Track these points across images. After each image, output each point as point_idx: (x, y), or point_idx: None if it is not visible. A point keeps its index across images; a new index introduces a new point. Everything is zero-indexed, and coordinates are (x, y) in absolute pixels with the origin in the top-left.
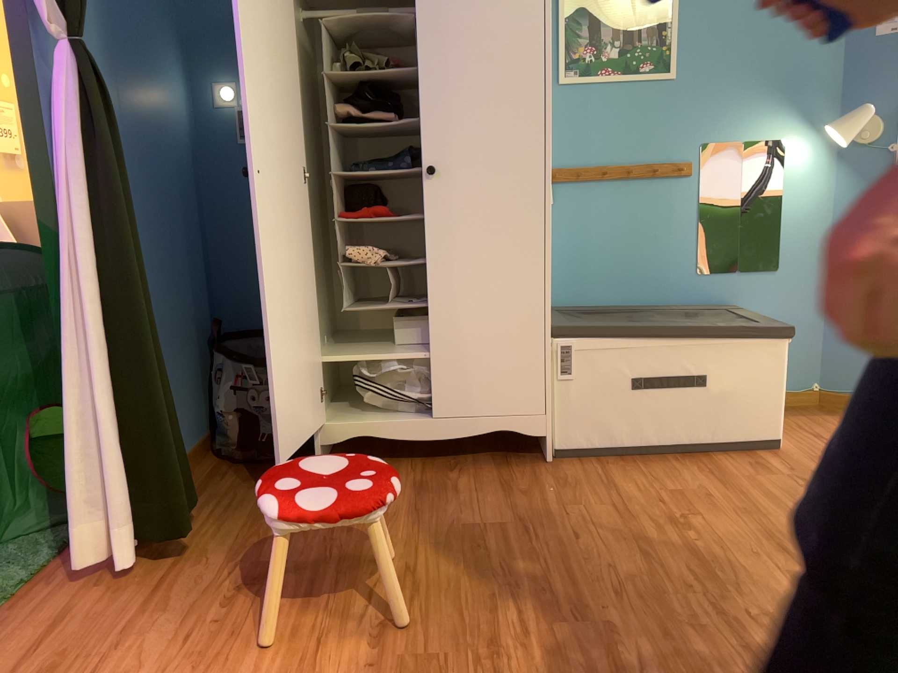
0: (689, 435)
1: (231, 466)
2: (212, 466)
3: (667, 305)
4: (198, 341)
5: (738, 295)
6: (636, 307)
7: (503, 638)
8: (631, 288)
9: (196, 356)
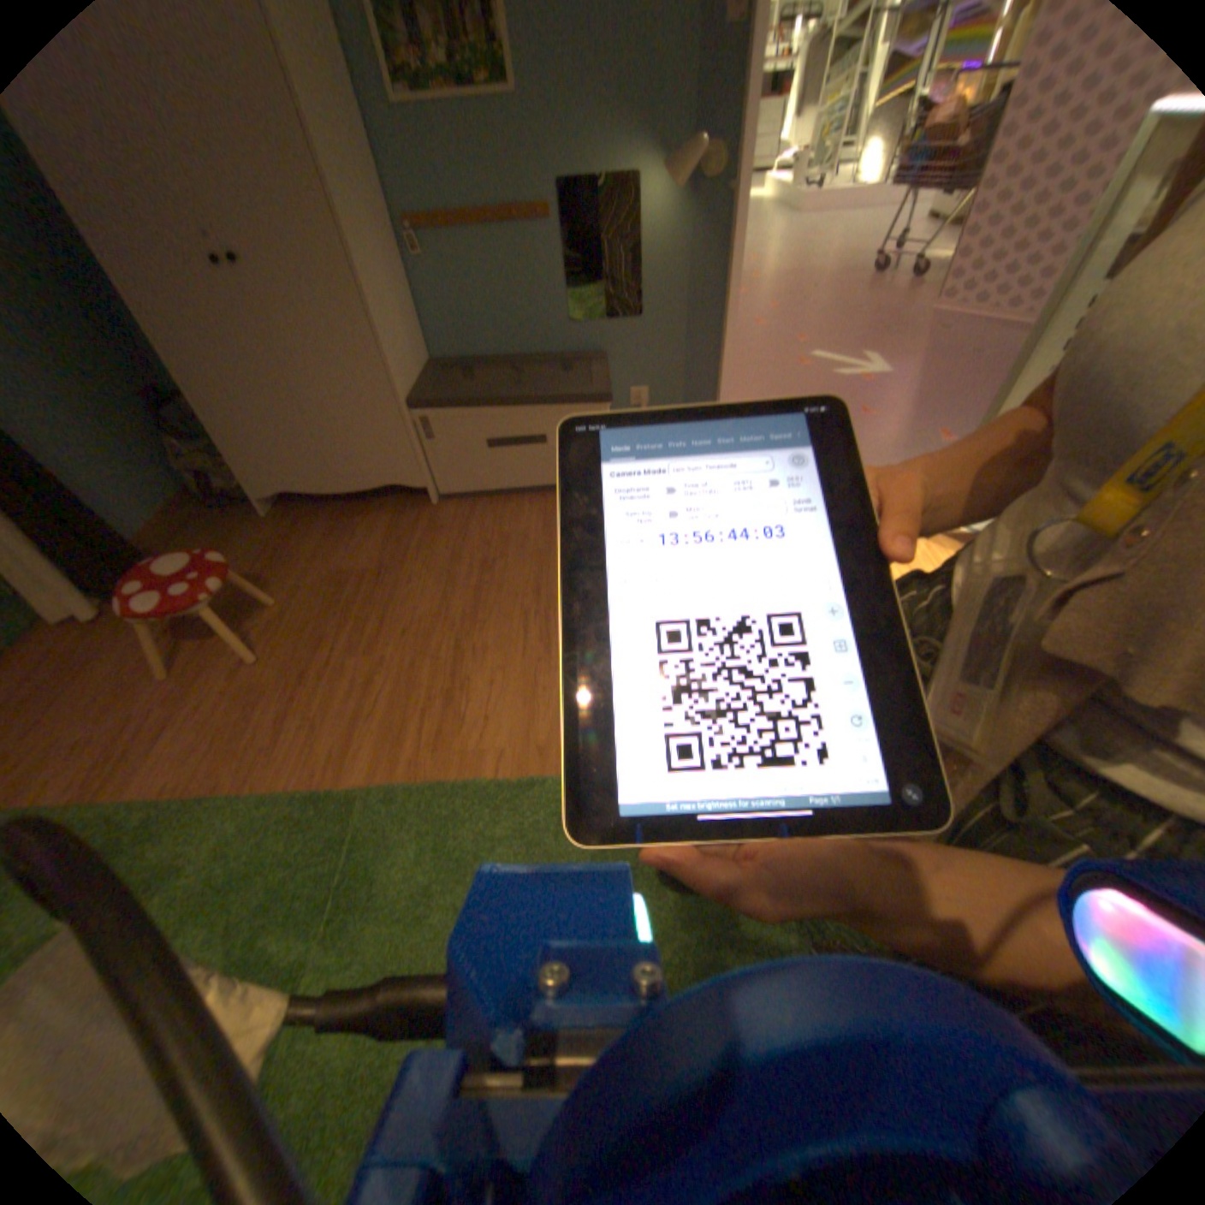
0: (541, 478)
1: (201, 514)
2: (186, 514)
3: (546, 353)
4: (135, 409)
5: (607, 341)
6: (513, 359)
7: (318, 665)
8: (512, 337)
9: (138, 424)
